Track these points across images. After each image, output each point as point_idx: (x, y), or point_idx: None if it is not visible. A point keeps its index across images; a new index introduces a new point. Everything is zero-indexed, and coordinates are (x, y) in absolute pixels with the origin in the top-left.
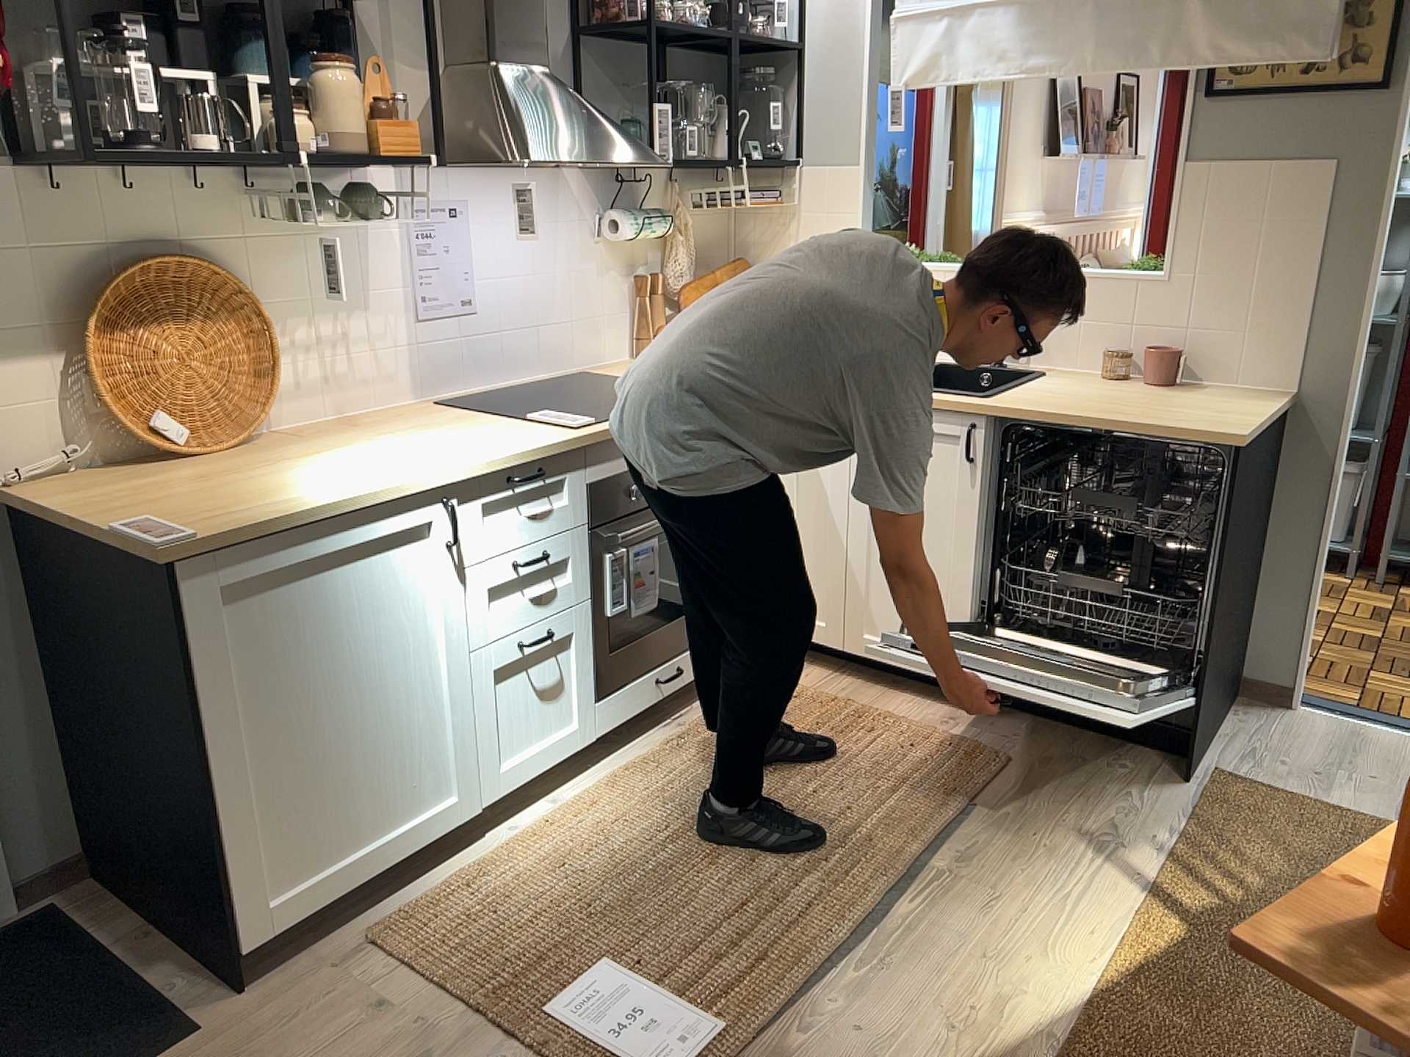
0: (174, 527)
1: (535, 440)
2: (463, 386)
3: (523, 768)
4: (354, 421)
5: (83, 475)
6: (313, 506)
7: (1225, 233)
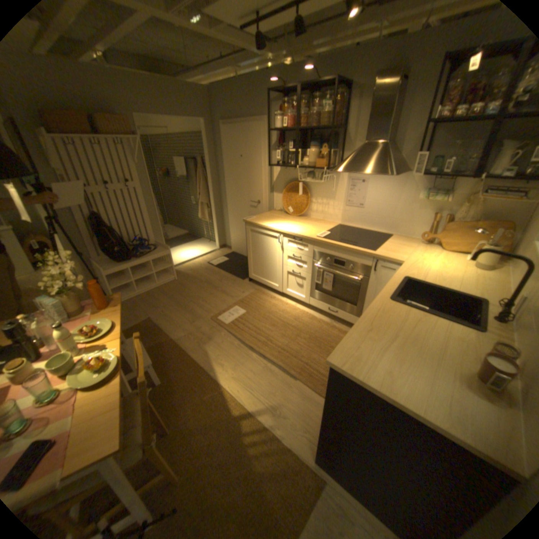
0: (249, 219)
1: (305, 234)
2: (354, 224)
3: (290, 293)
4: (321, 221)
5: (279, 212)
6: (260, 224)
7: None
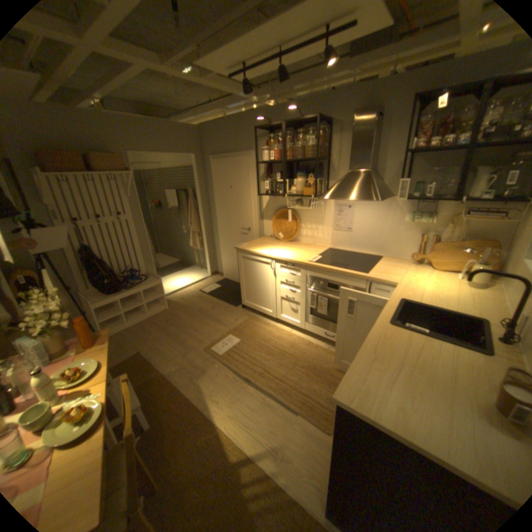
0: (240, 246)
1: (296, 259)
2: (344, 247)
3: (285, 318)
4: (311, 245)
5: (270, 238)
6: (252, 250)
7: None
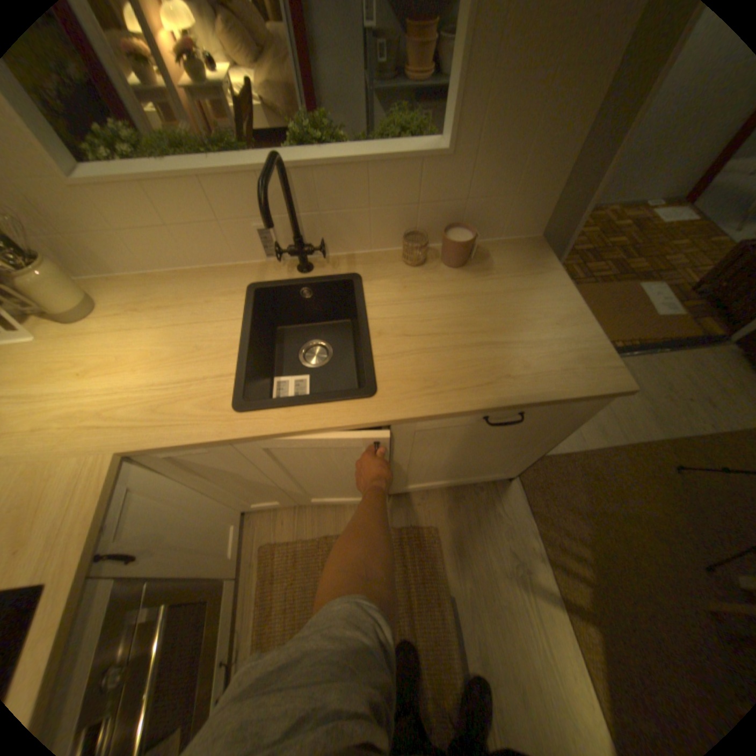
0: None
1: None
2: None
3: None
4: None
5: None
6: None
7: (512, 91)
